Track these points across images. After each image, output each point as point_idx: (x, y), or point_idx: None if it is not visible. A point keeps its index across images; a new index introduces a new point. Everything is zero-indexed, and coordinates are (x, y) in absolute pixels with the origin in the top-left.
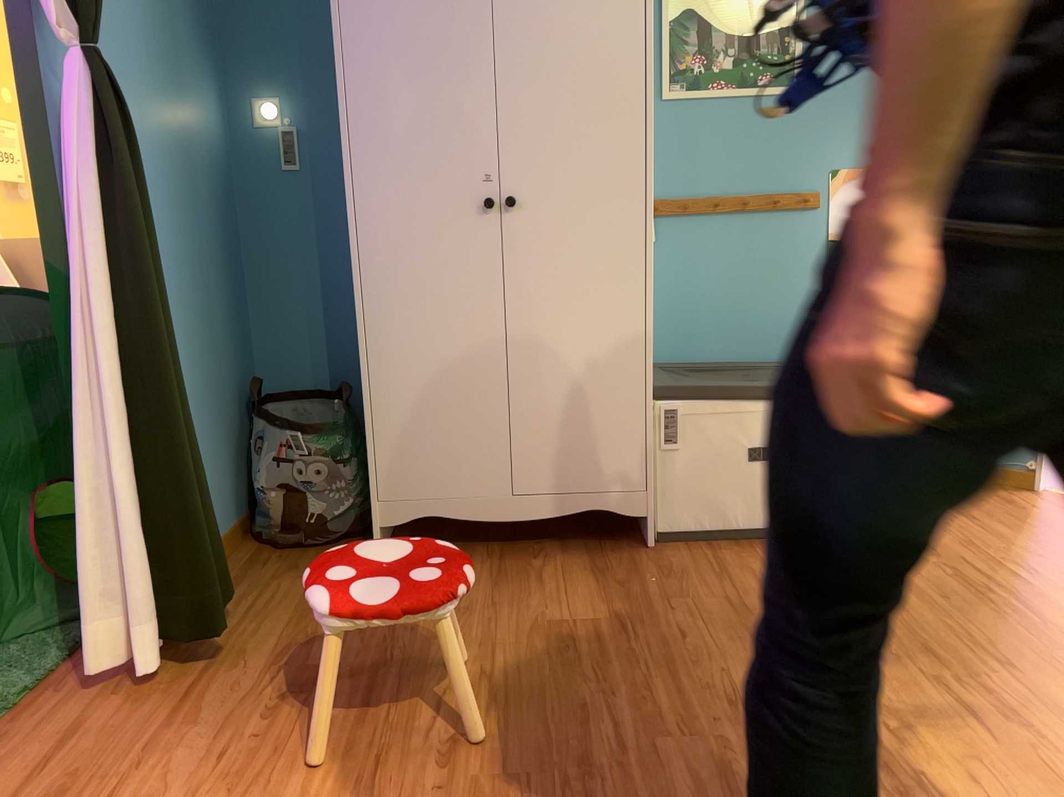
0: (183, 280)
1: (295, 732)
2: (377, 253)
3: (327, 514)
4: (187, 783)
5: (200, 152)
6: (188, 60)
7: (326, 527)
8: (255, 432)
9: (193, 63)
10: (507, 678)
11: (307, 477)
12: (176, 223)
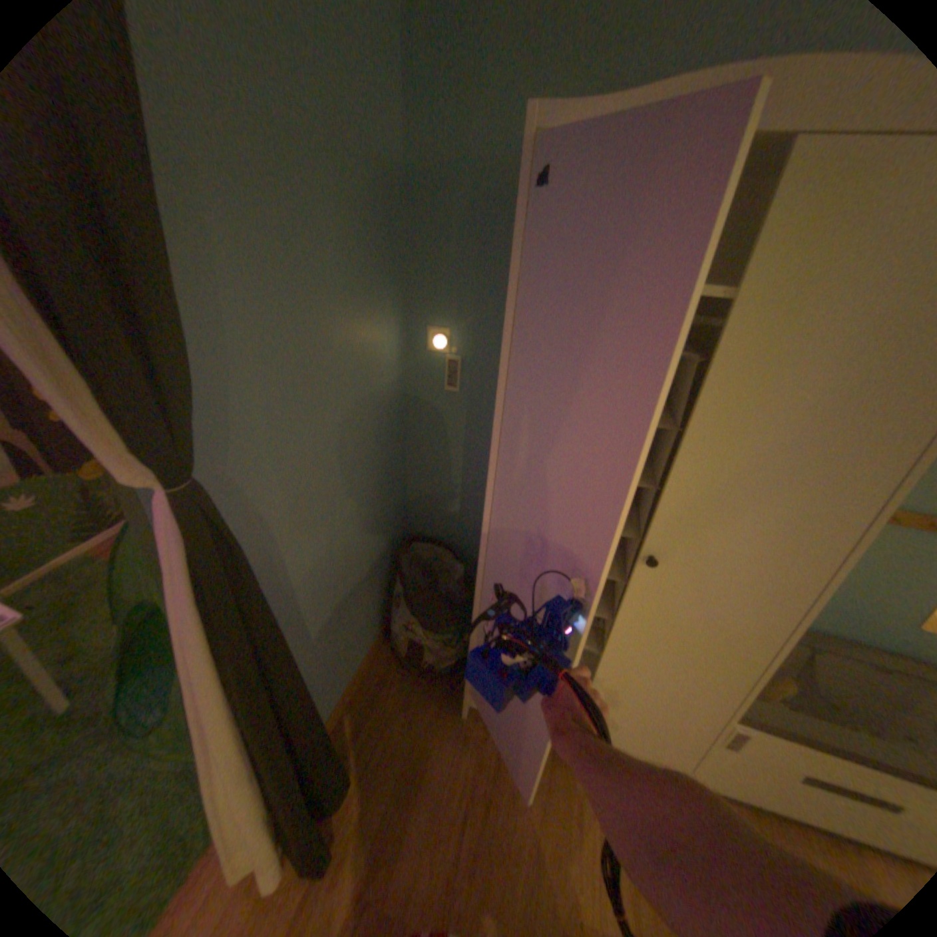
0: (344, 519)
1: None
2: (507, 556)
3: (437, 666)
4: None
5: (371, 394)
6: (366, 312)
7: (435, 671)
8: (399, 577)
9: (372, 310)
10: None
11: (426, 644)
12: (340, 479)
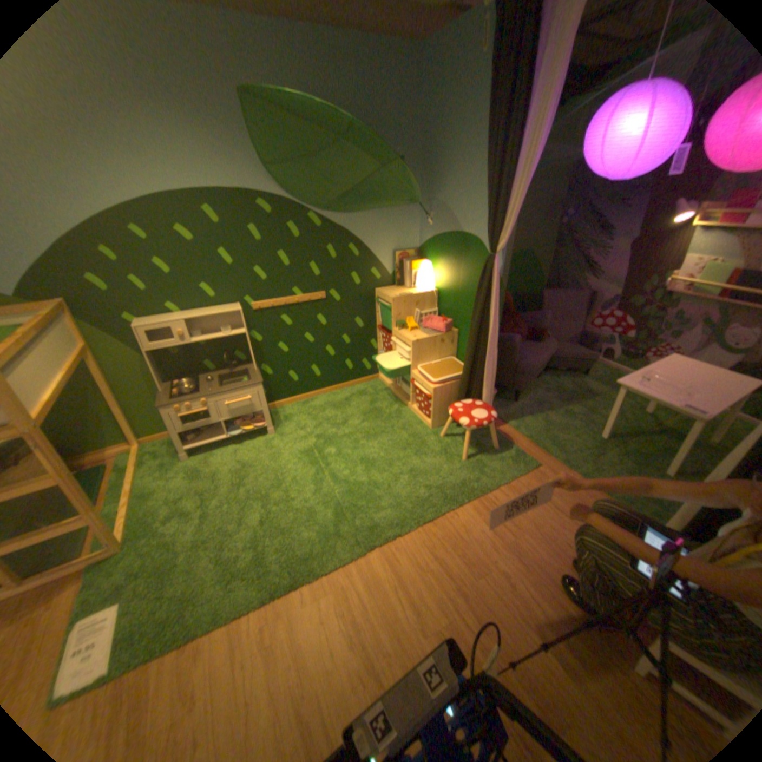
0: None
1: (562, 571)
2: None
3: None
4: (559, 537)
5: None
6: None
7: None
8: None
9: None
10: (531, 651)
11: None
12: None
